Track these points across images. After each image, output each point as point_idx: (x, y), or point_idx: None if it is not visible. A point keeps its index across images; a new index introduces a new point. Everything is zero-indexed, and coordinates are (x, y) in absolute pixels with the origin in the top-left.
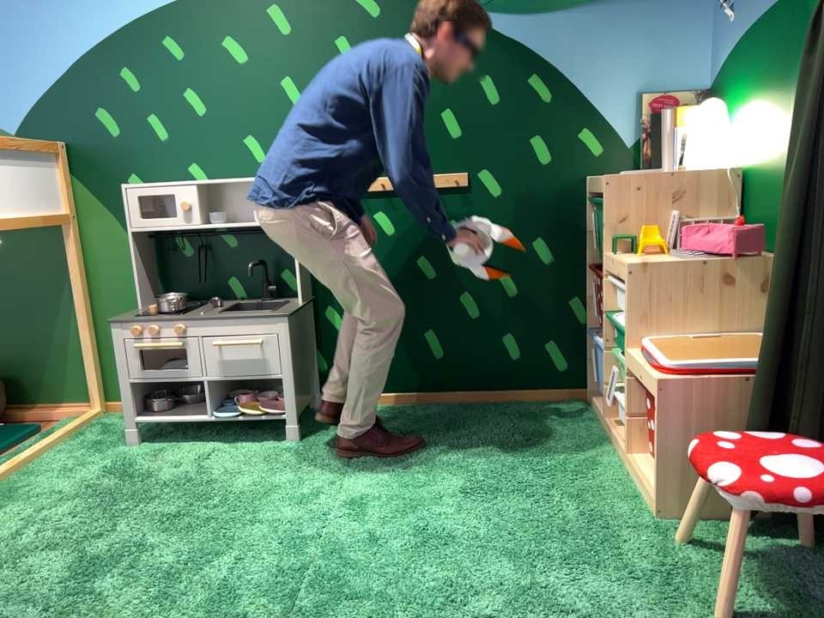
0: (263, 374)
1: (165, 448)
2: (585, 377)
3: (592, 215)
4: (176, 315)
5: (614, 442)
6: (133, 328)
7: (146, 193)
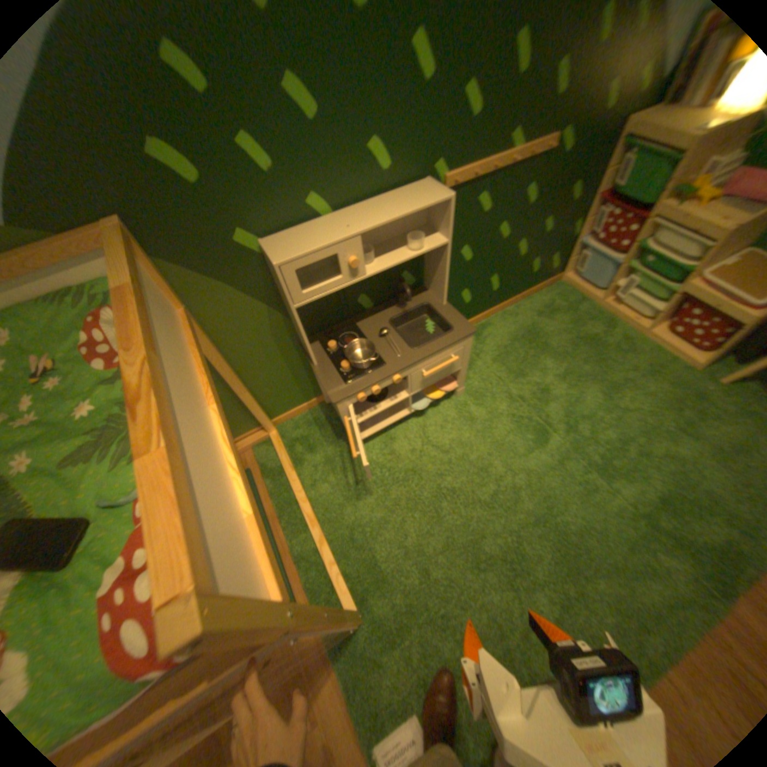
0: (450, 373)
1: (384, 441)
2: (565, 268)
3: (620, 153)
4: (382, 367)
5: (619, 318)
6: (359, 397)
7: (306, 264)
